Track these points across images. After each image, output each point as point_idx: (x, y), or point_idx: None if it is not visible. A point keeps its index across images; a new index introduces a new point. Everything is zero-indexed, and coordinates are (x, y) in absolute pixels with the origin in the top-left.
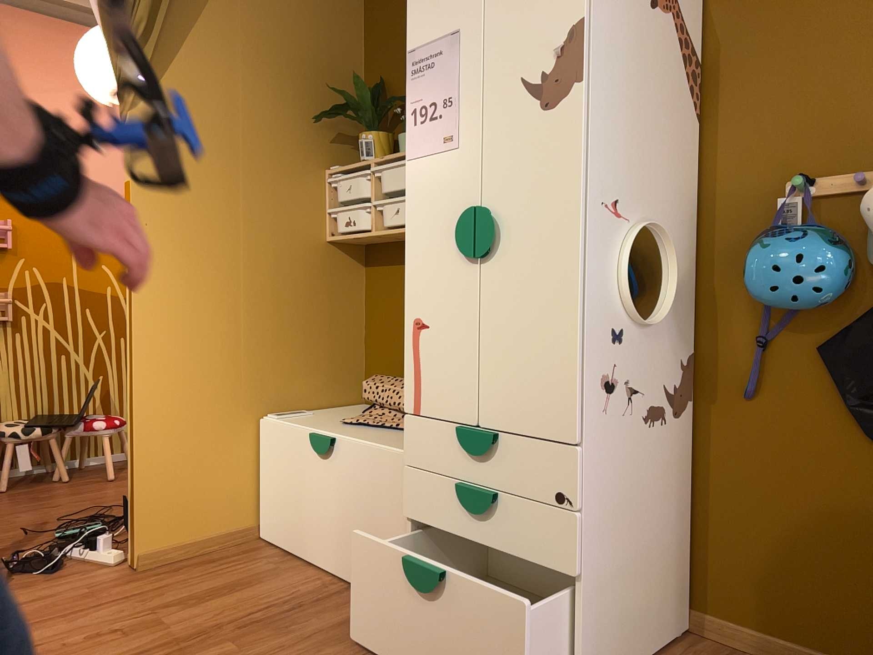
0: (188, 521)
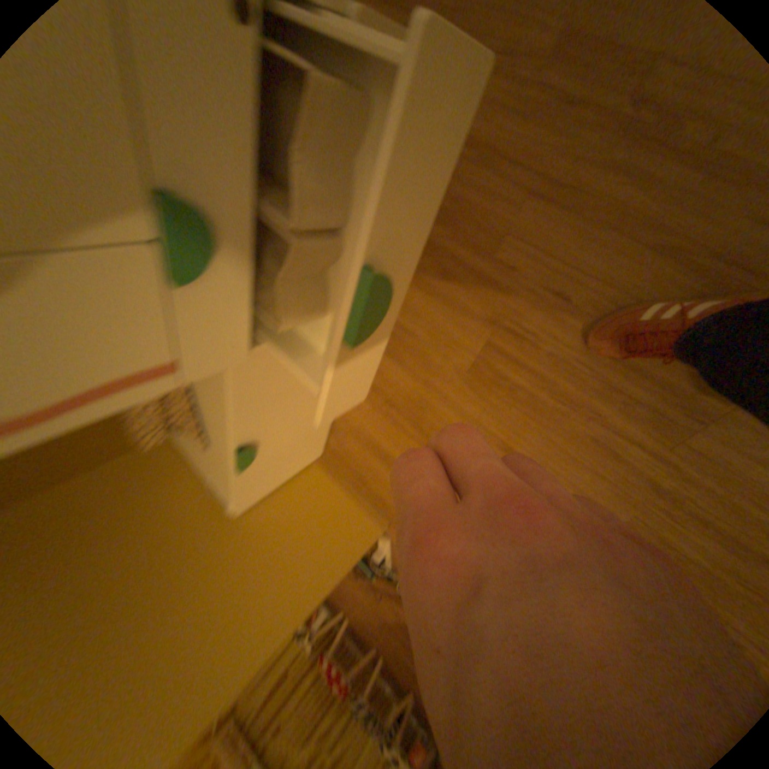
0: (342, 513)
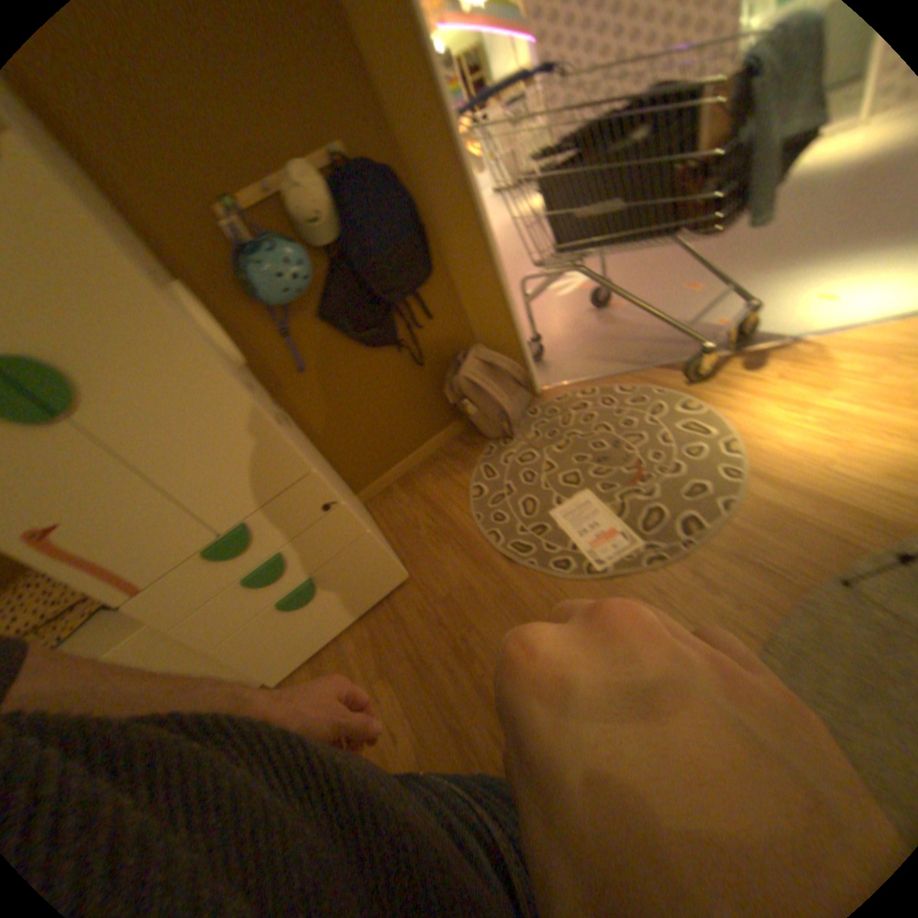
0: None
